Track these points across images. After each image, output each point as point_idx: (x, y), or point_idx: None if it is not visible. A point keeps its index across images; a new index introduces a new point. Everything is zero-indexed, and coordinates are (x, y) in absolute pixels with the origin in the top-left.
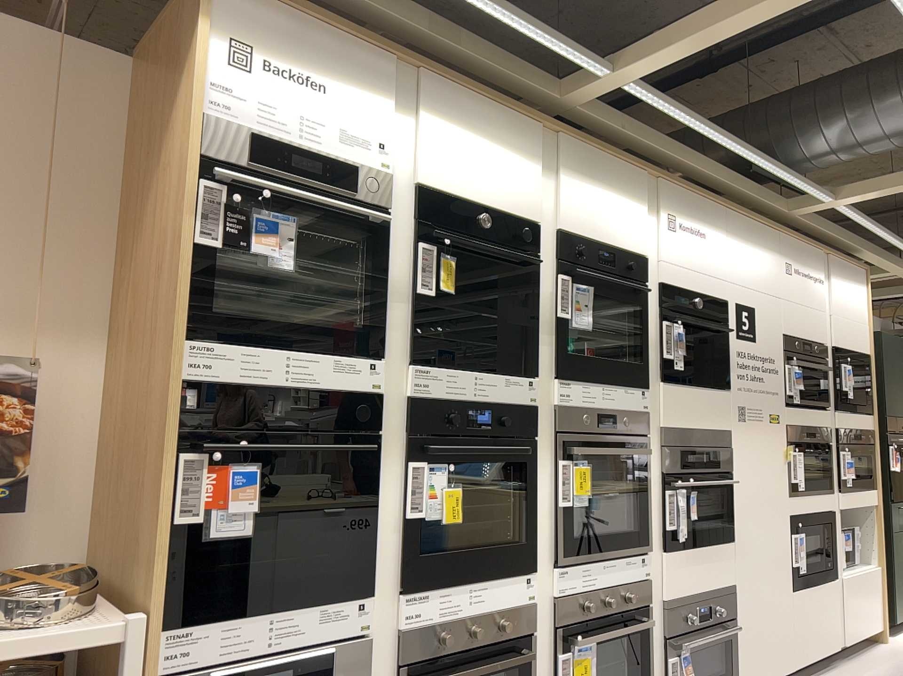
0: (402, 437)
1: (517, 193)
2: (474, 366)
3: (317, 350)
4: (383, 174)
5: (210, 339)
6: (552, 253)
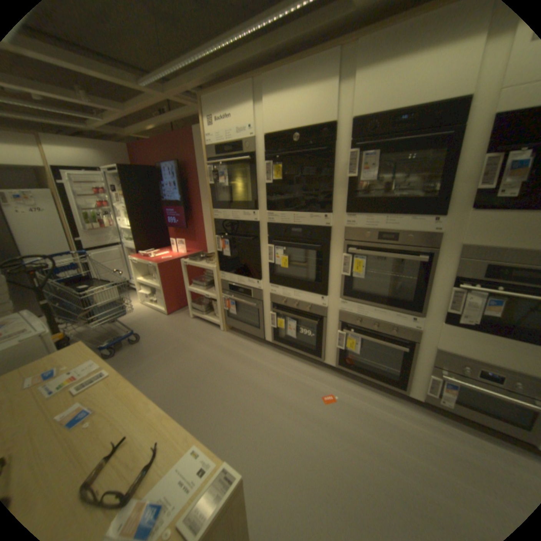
0: (266, 238)
1: (319, 105)
2: (296, 210)
3: (236, 209)
4: (248, 136)
5: (216, 209)
6: (351, 133)
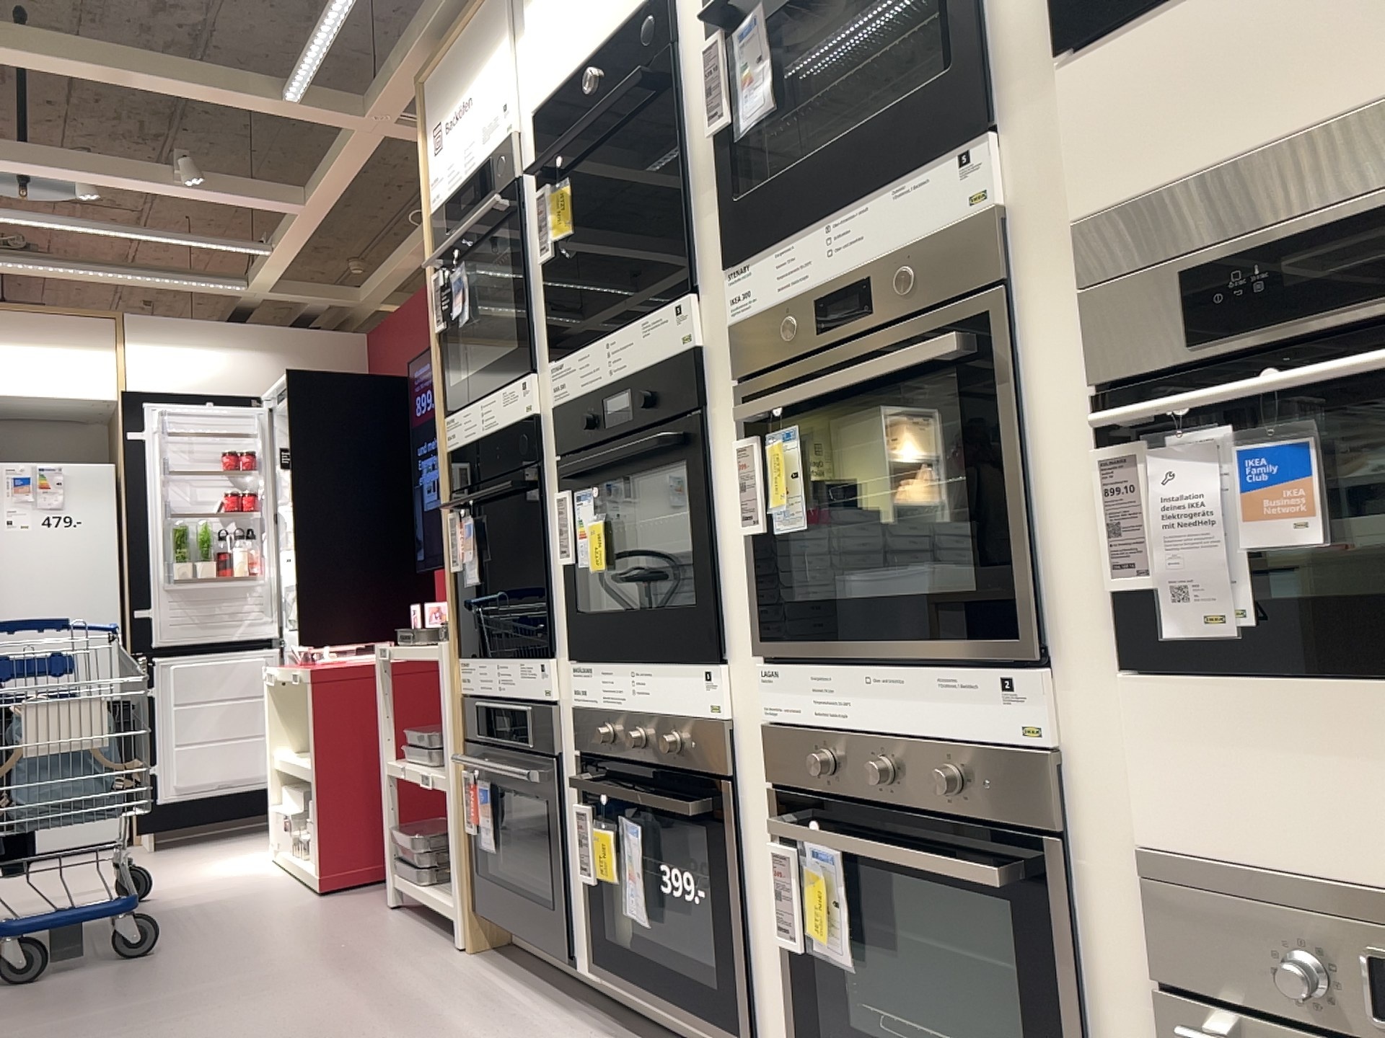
0: (557, 466)
1: None
2: (617, 323)
3: (489, 390)
4: (503, 137)
5: (455, 413)
6: None
